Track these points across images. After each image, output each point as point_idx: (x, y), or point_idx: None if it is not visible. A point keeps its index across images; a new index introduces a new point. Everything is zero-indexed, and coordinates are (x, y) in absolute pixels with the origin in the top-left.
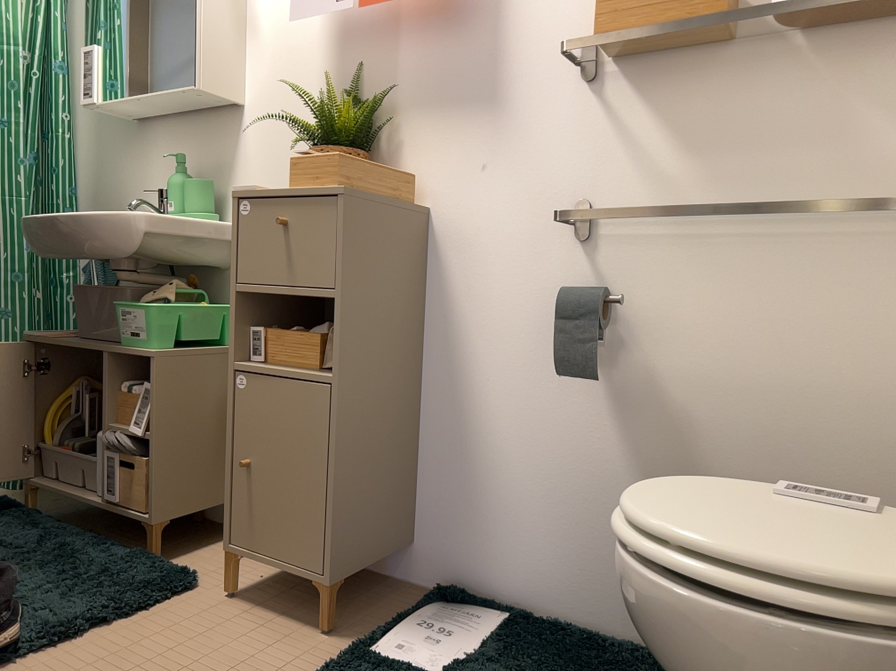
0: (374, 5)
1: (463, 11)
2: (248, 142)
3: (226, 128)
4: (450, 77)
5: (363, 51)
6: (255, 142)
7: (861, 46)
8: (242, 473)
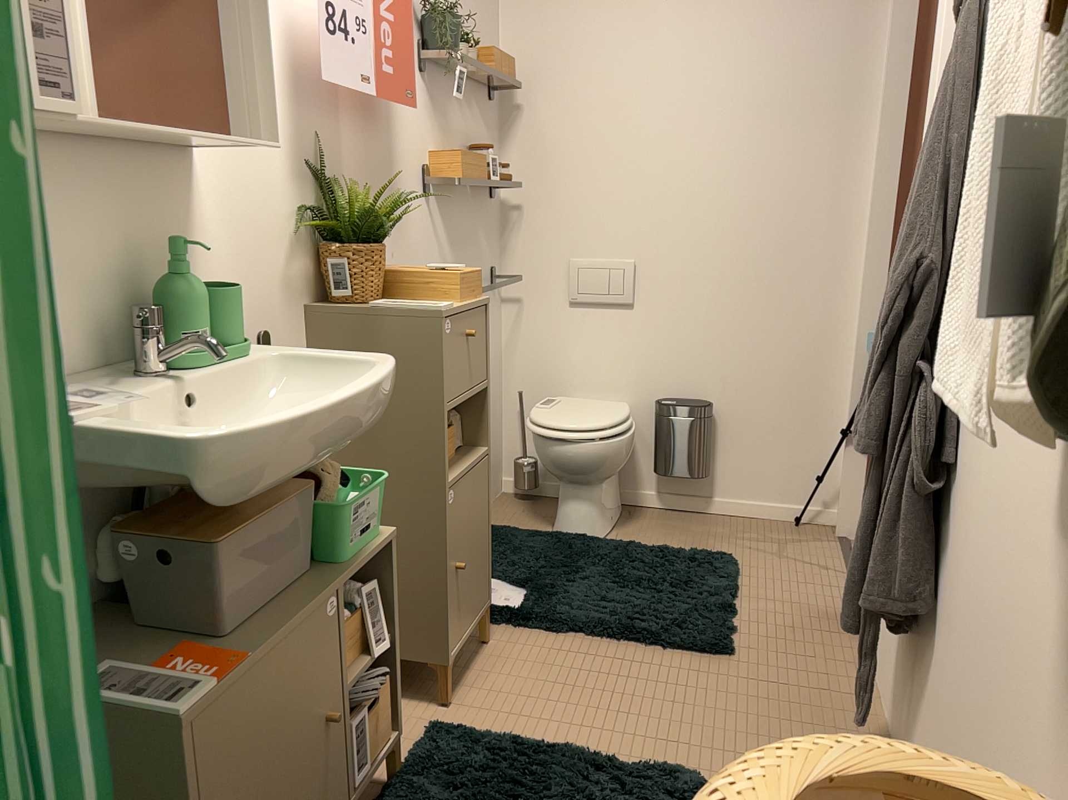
0: (384, 95)
1: (376, 109)
2: (204, 209)
3: (164, 178)
4: (374, 170)
5: (317, 116)
6: (214, 209)
7: (480, 198)
8: (454, 588)
